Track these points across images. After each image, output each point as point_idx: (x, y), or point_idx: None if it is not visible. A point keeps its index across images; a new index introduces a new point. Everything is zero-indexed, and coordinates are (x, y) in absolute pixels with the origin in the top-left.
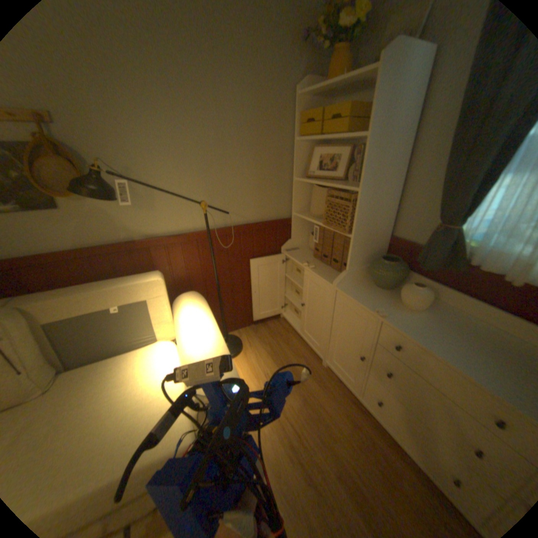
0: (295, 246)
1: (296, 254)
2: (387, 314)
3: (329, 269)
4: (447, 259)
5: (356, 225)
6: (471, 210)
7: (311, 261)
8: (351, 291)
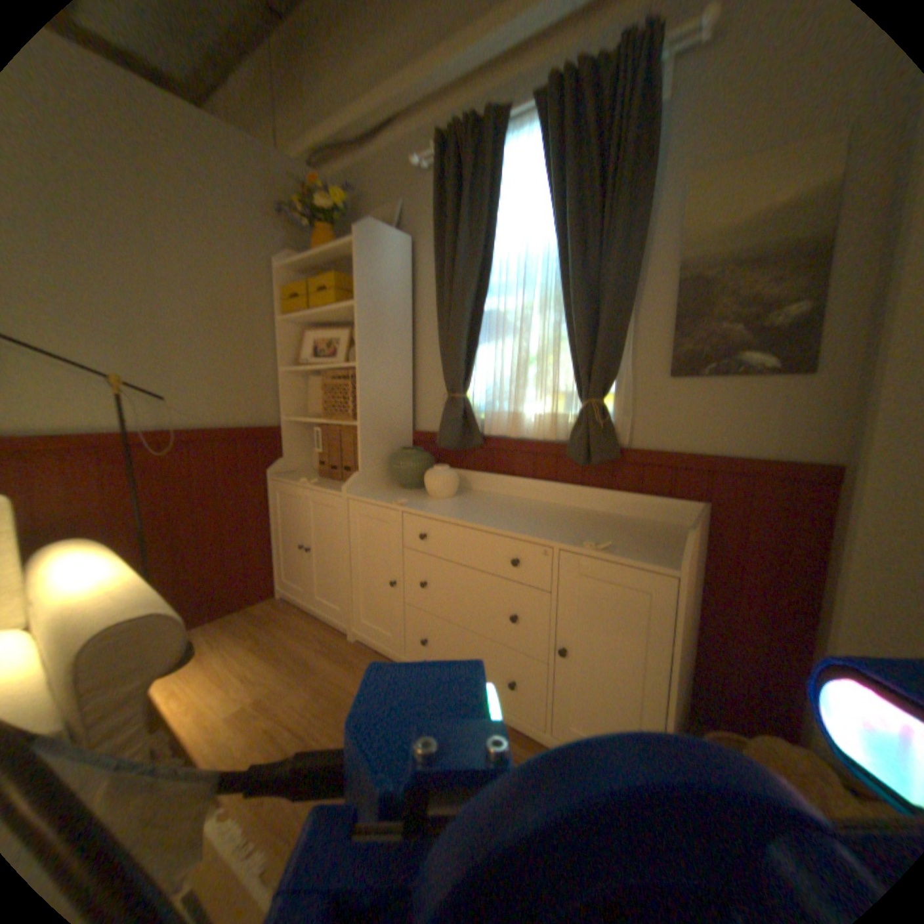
0: (292, 470)
1: (292, 477)
2: (407, 501)
3: (341, 484)
4: (462, 433)
5: (360, 408)
6: (467, 377)
7: (315, 480)
8: (367, 495)
